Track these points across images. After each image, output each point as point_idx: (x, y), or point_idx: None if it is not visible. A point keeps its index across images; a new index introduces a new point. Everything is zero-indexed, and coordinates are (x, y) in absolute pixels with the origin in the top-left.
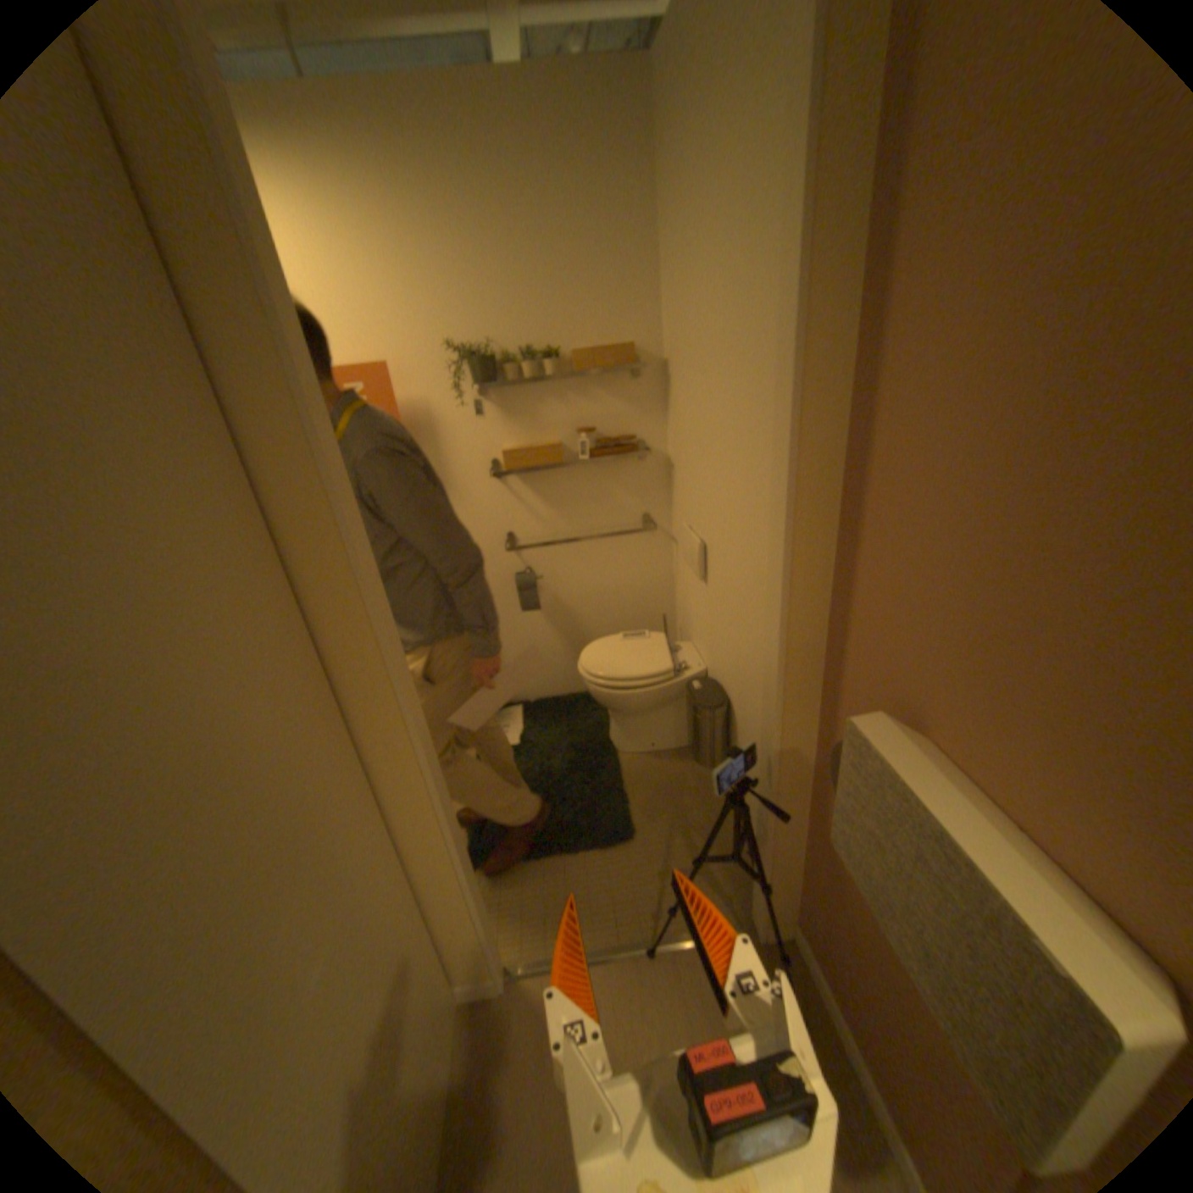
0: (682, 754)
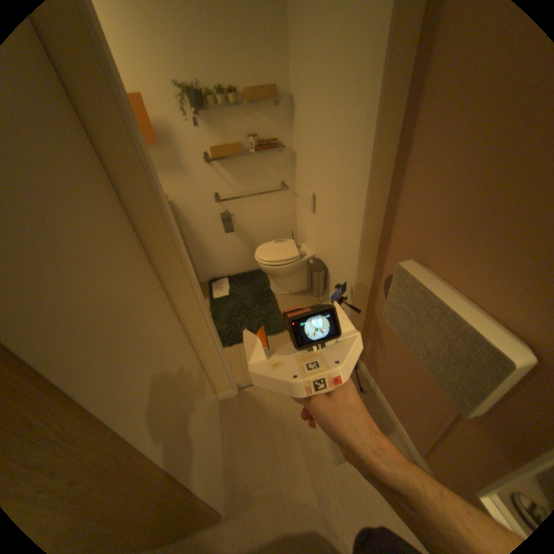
0: (303, 293)
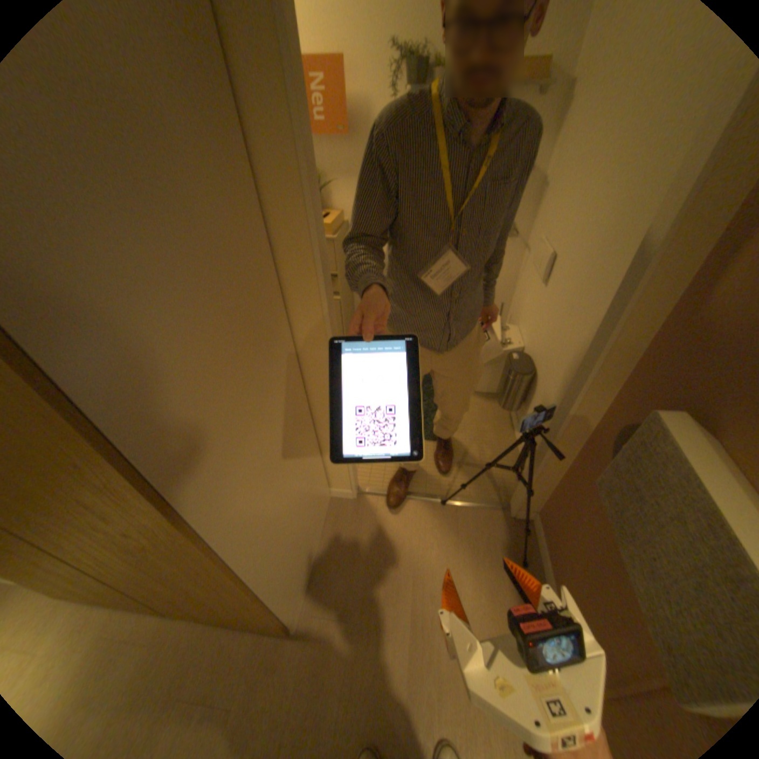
0: (489, 397)
